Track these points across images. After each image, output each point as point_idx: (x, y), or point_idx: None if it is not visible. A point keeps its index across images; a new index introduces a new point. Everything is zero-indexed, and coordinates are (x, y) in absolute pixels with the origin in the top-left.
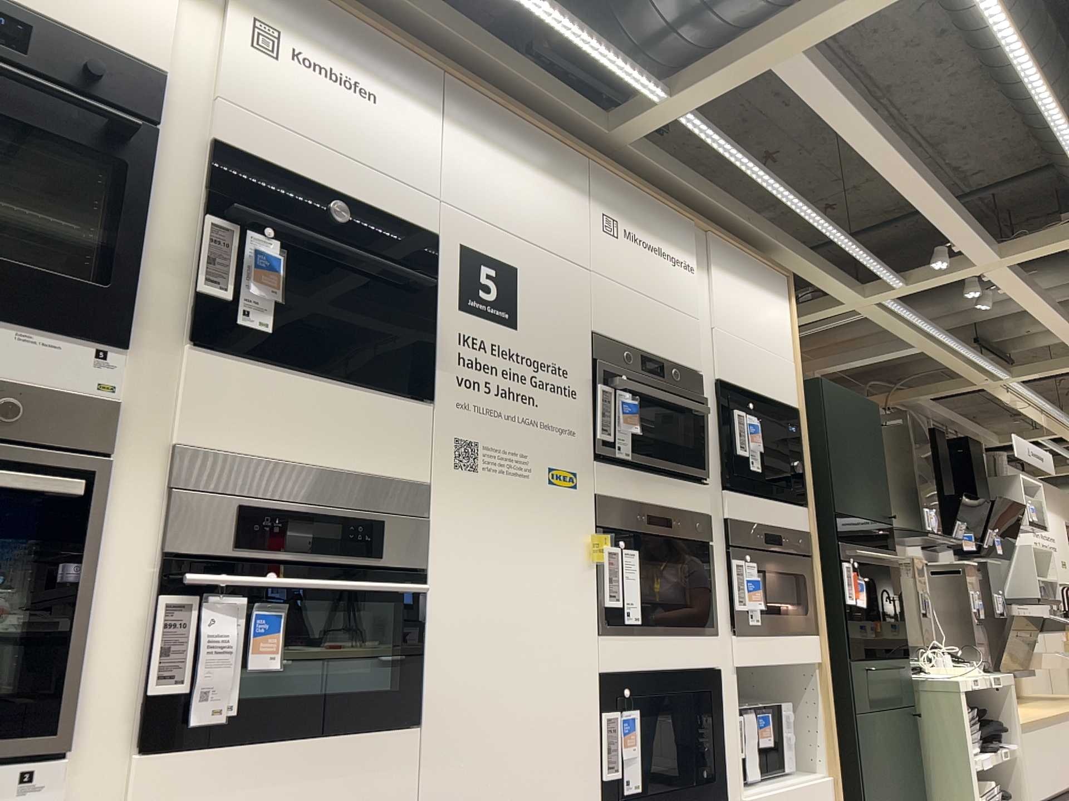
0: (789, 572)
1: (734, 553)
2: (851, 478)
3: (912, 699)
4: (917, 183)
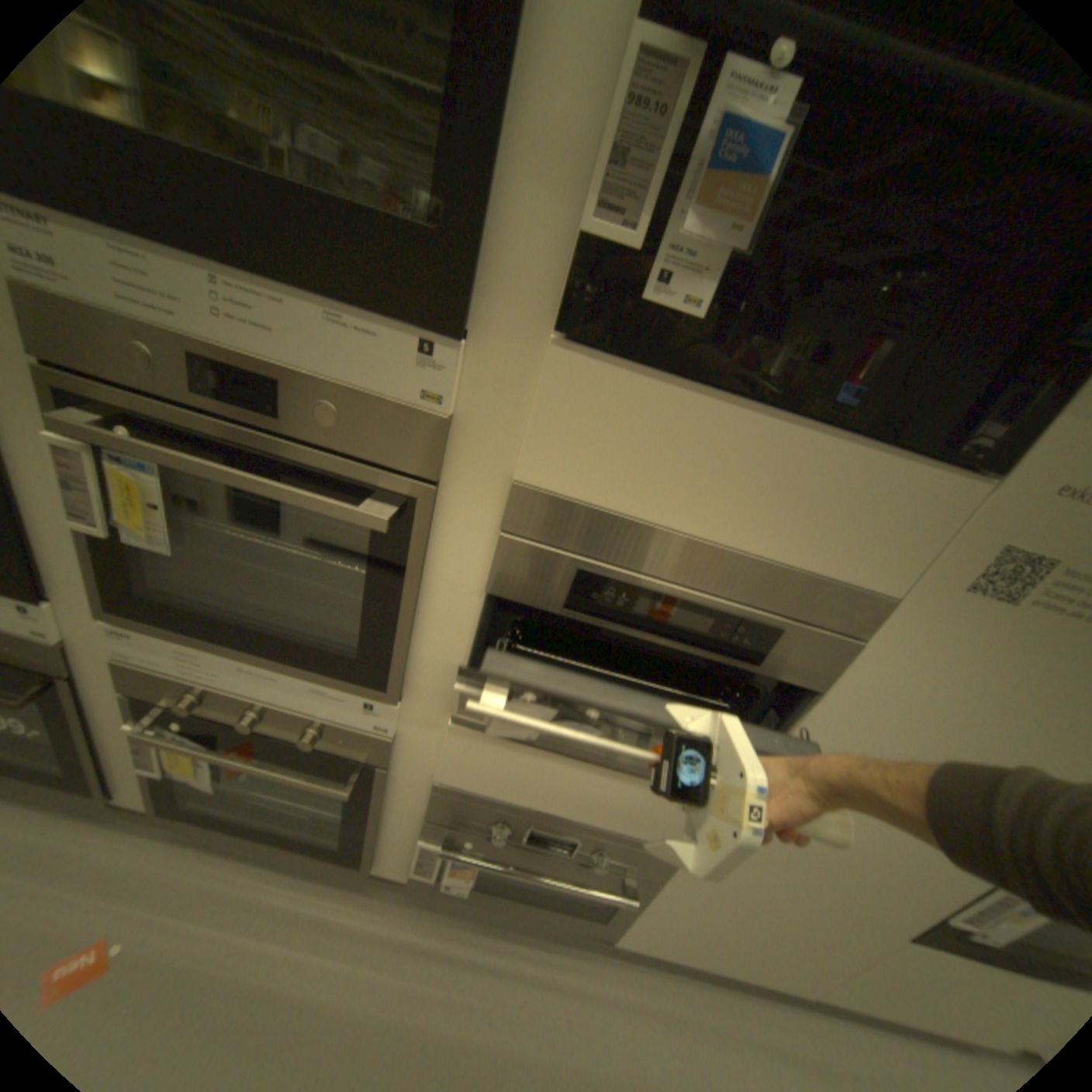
0: None
1: None
2: None
3: None
4: None
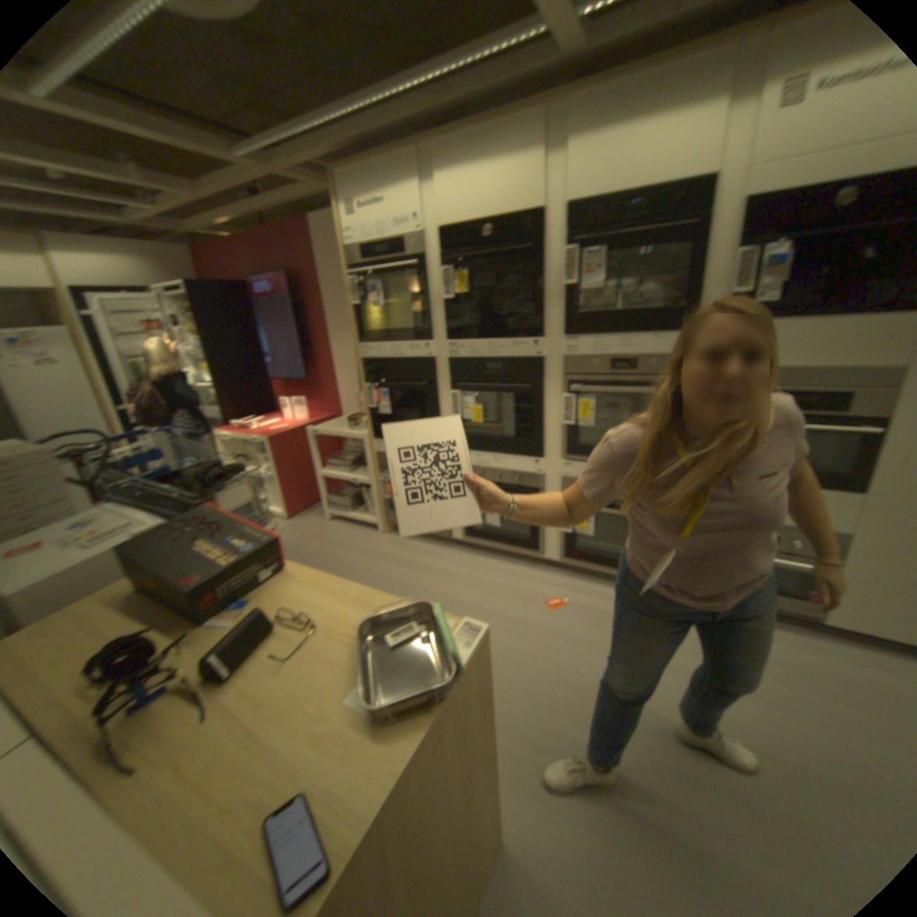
0: None
1: None
2: None
3: None
4: None
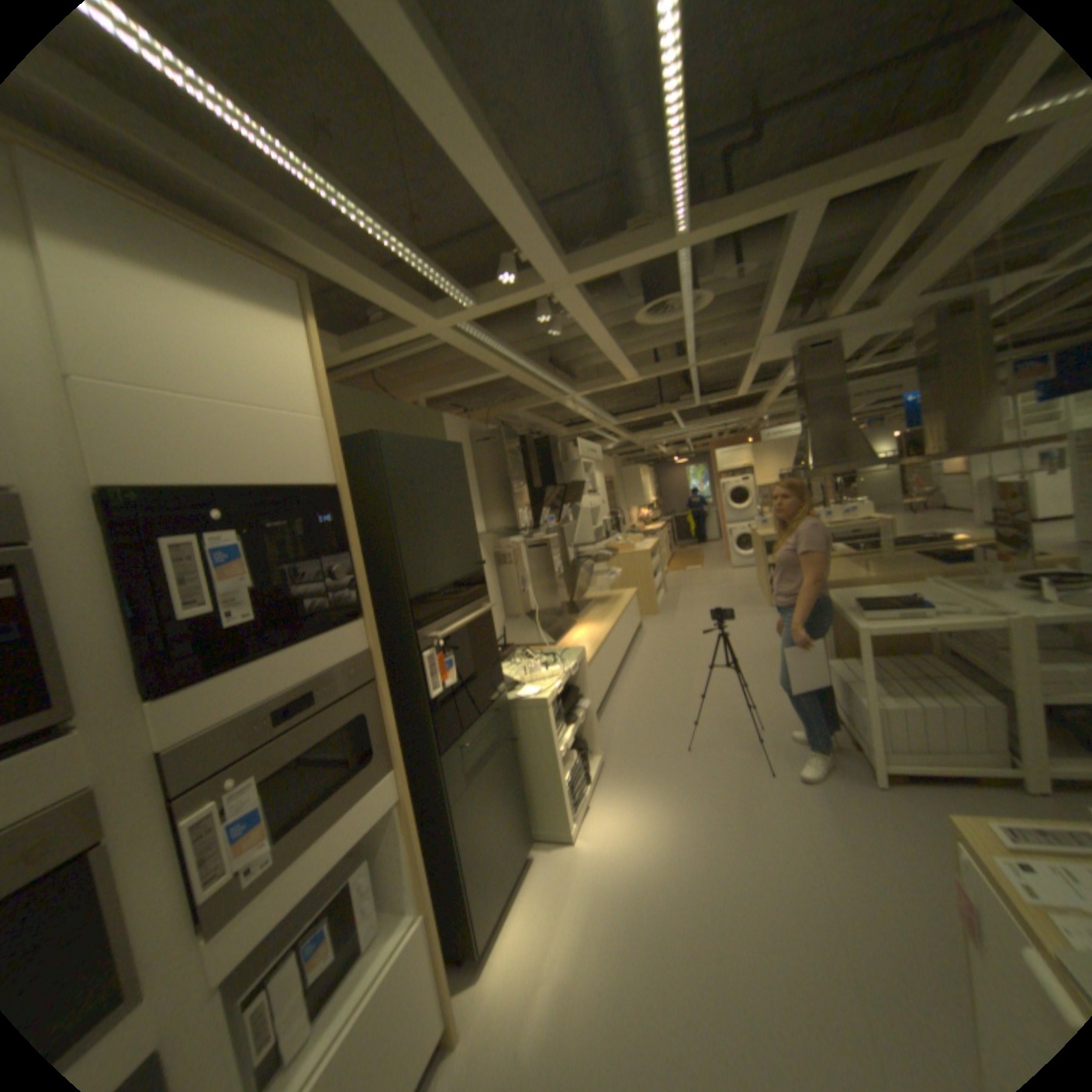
0: (332, 734)
1: (187, 805)
2: (430, 545)
3: (510, 726)
4: (450, 101)
